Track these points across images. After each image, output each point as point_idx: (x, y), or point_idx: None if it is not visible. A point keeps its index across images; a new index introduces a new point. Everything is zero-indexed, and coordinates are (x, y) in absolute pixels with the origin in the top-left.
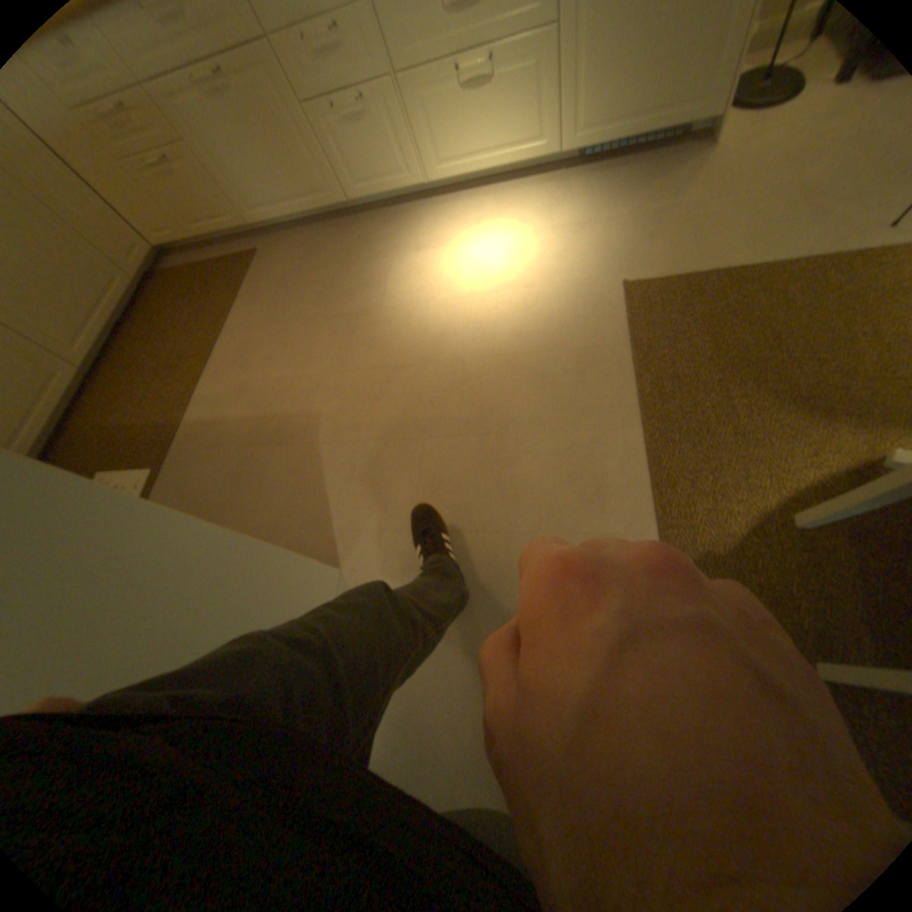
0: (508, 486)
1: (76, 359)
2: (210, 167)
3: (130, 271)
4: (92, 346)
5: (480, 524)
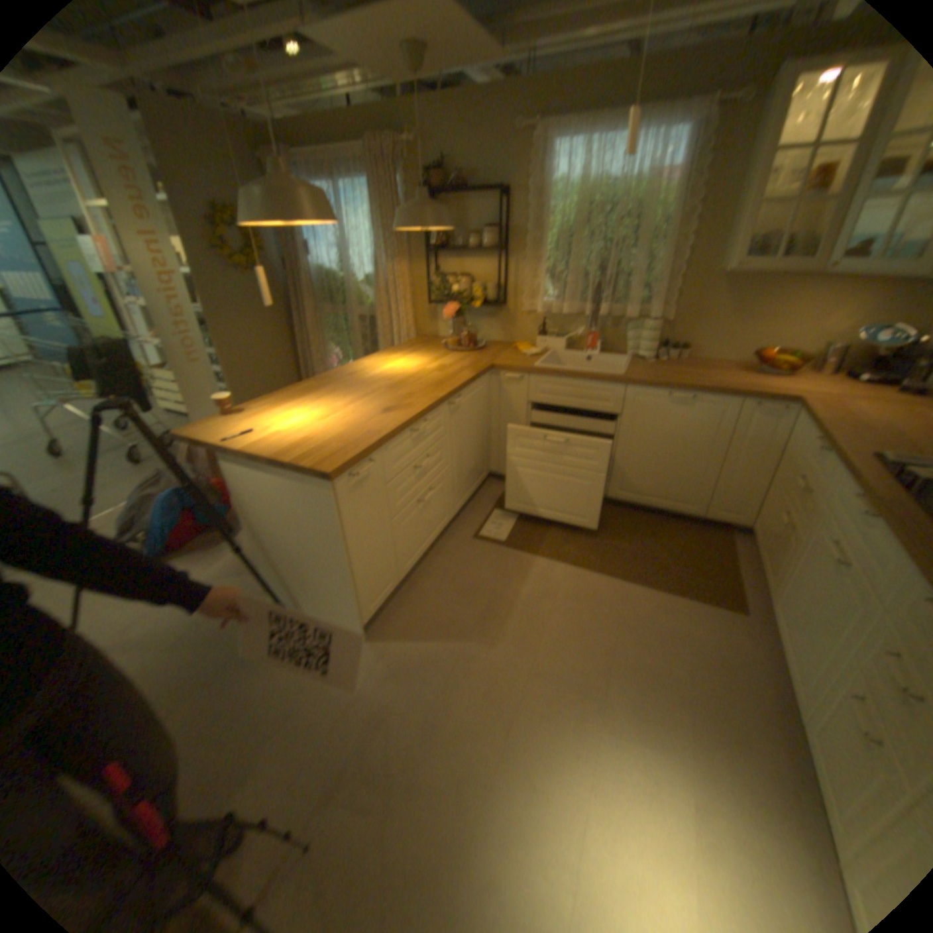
0: (333, 787)
1: (611, 495)
2: (795, 569)
3: (711, 516)
4: (626, 501)
5: (323, 749)
